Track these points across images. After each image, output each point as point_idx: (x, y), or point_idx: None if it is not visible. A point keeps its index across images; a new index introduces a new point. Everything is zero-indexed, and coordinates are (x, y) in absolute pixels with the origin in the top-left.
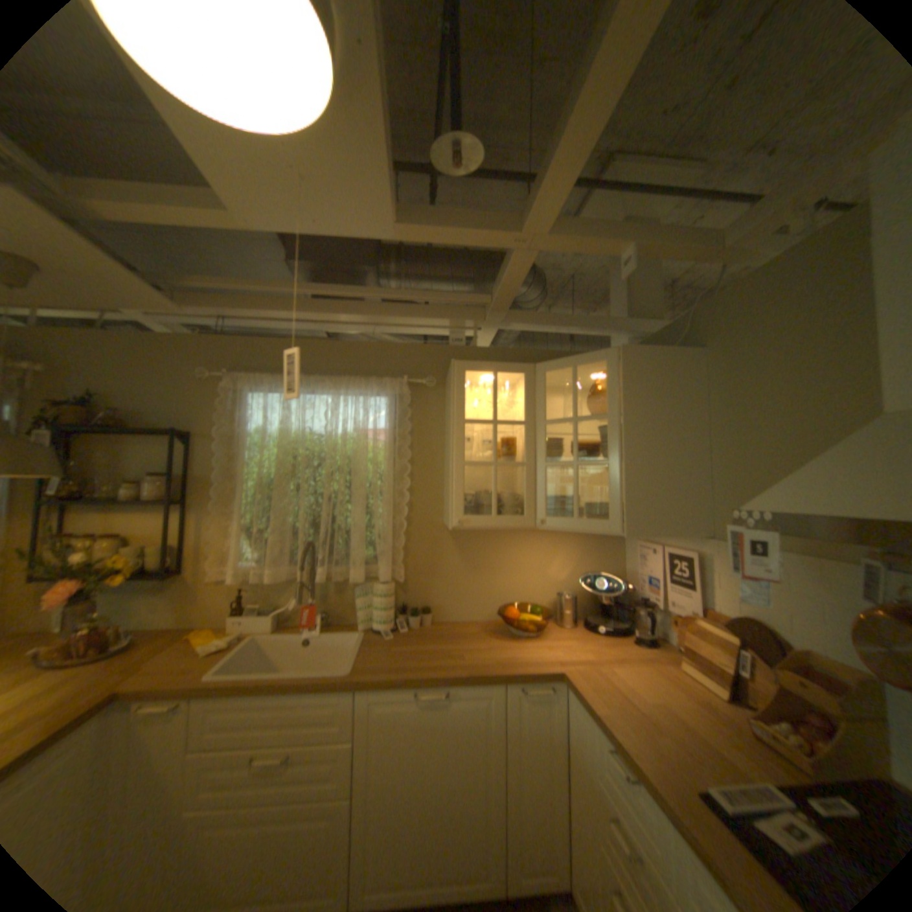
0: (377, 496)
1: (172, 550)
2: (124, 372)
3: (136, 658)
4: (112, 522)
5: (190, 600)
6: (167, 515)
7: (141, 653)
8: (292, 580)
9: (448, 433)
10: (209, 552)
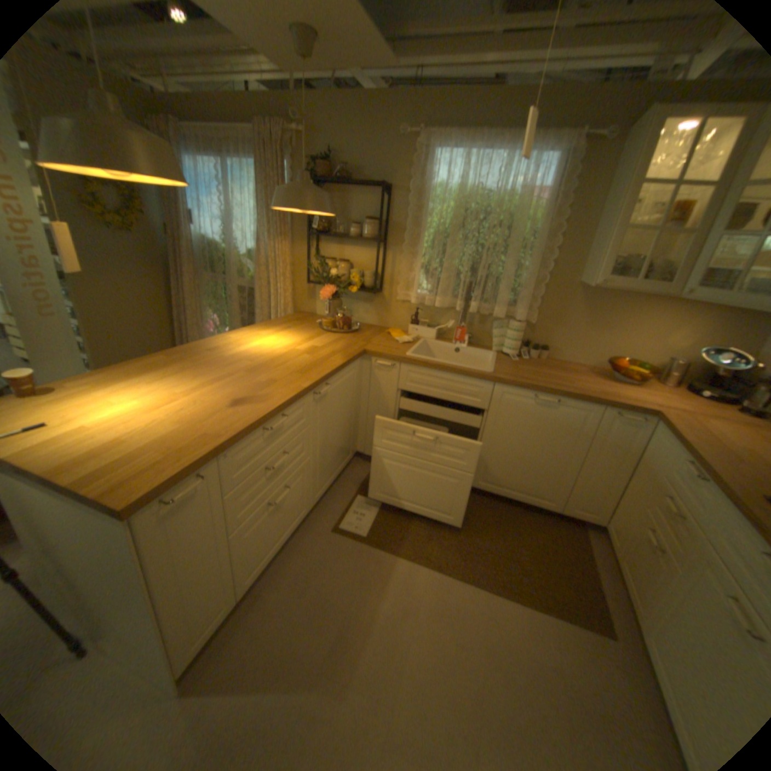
0: (528, 251)
1: (376, 275)
2: (348, 131)
3: (365, 337)
4: (343, 252)
5: (386, 310)
6: (378, 251)
7: (366, 335)
8: (449, 309)
9: (613, 194)
10: (399, 280)
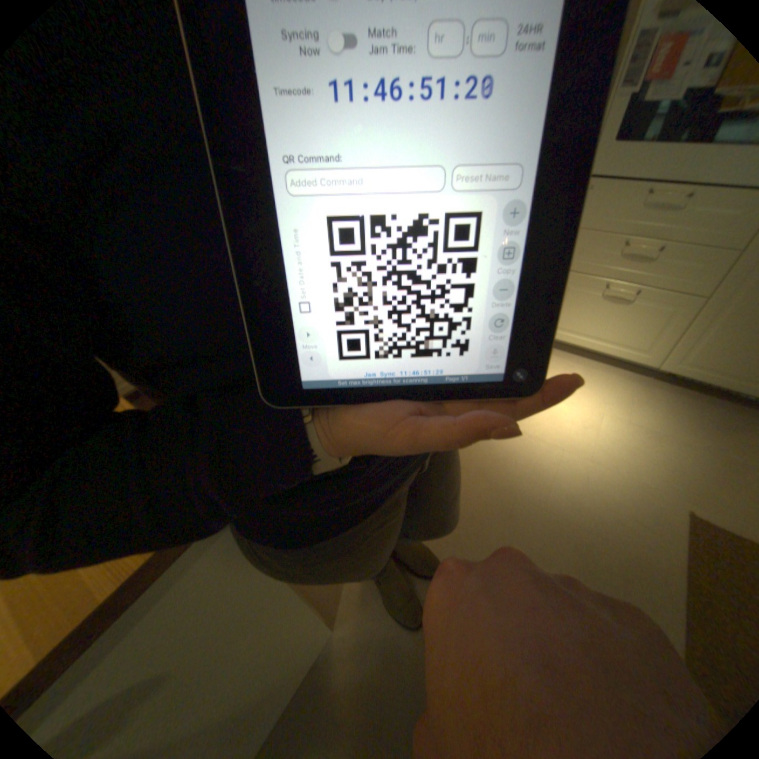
0: None
1: None
2: None
3: None
4: None
5: None
6: None
7: None
8: None
9: None
10: None
